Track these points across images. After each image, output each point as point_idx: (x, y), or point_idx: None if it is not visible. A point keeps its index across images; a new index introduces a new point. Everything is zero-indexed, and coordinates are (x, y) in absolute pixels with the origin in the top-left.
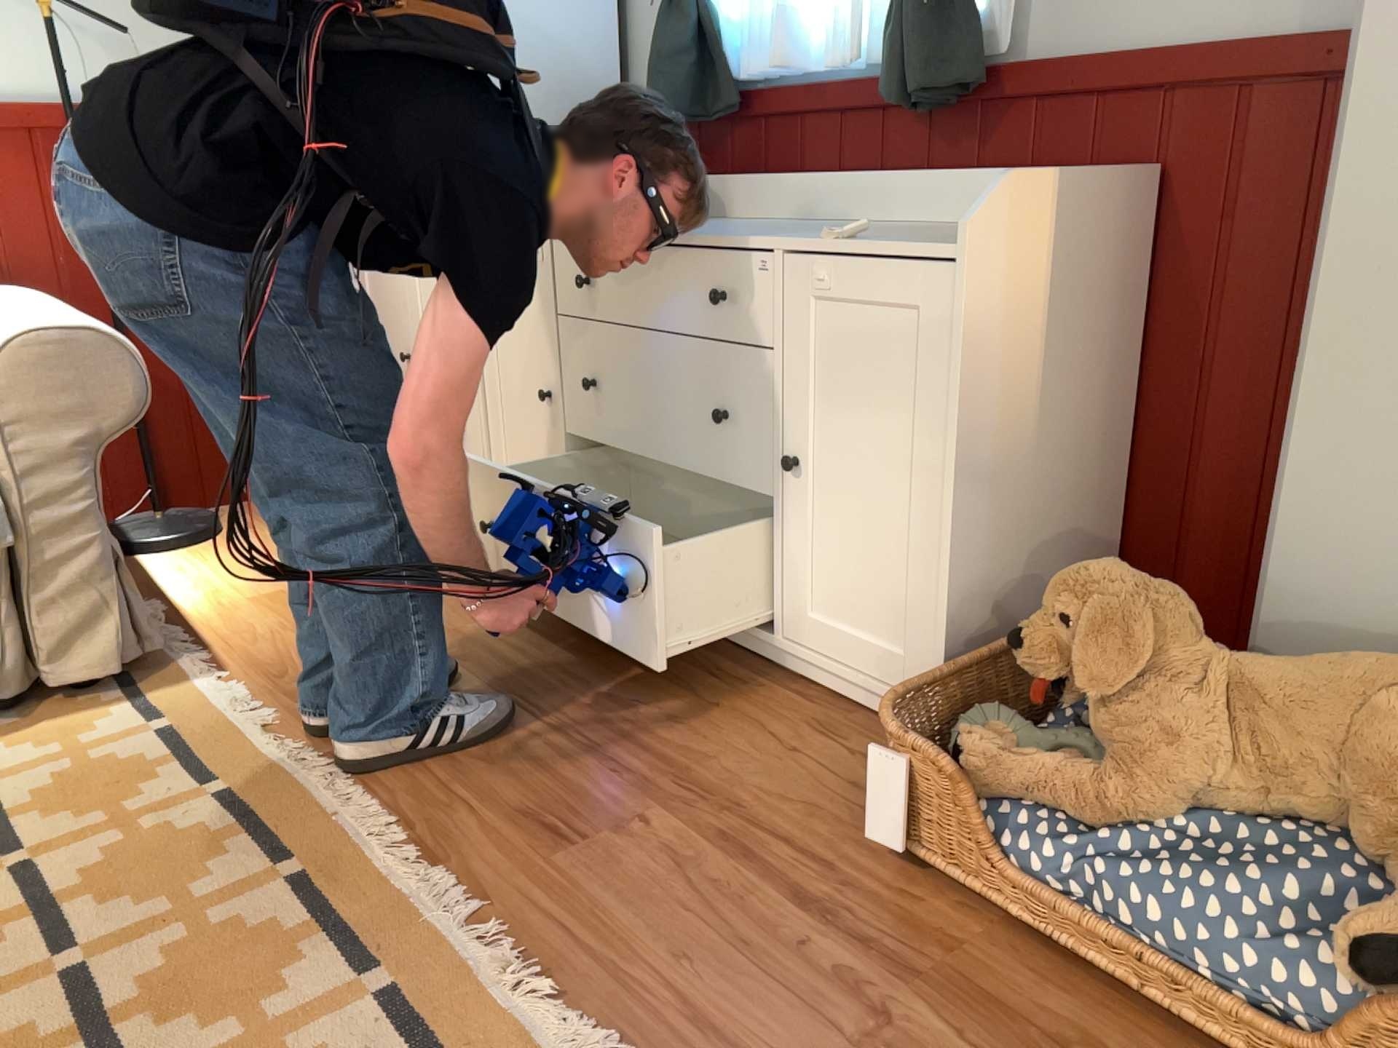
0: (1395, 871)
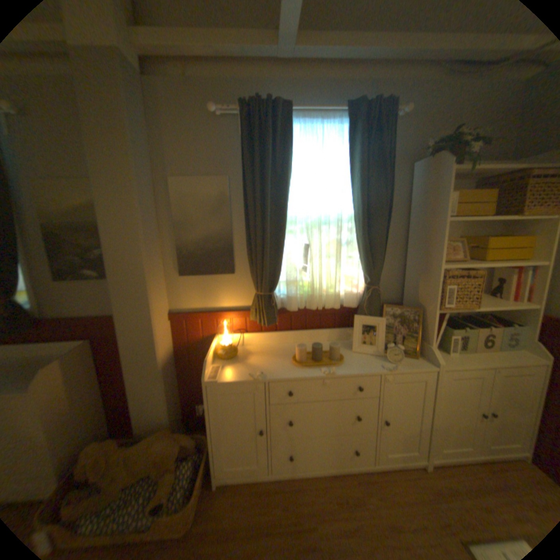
0: (158, 484)
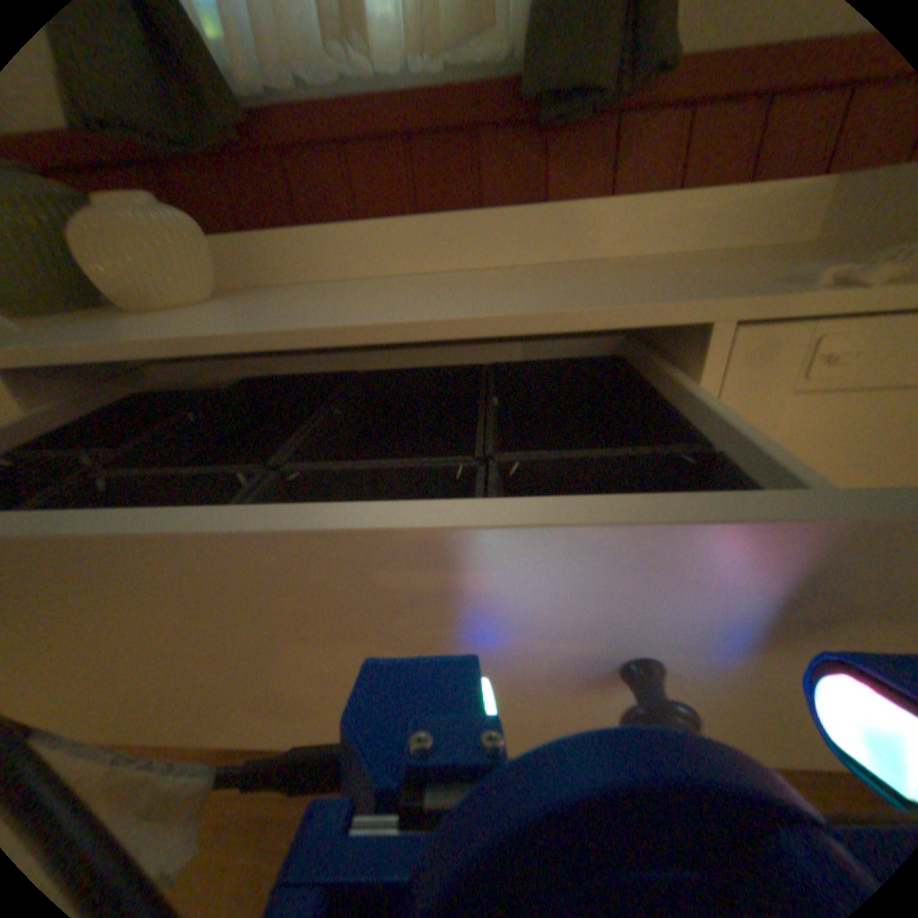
0: None
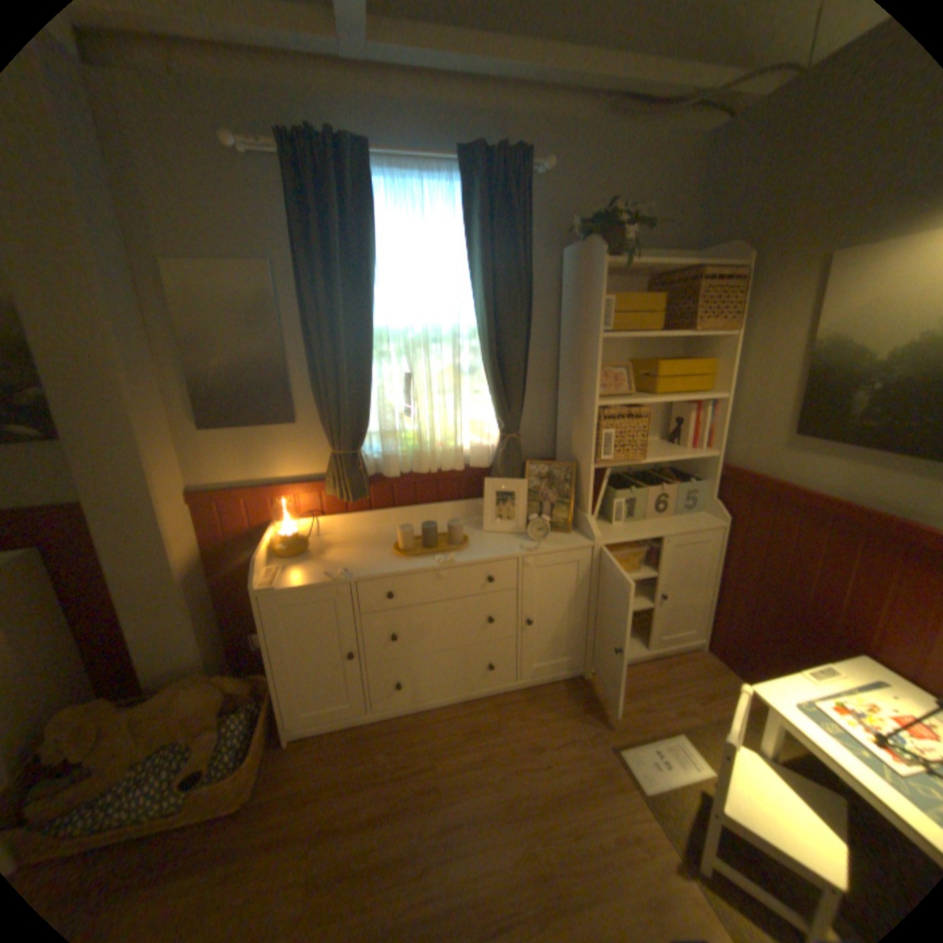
0: (191, 748)
